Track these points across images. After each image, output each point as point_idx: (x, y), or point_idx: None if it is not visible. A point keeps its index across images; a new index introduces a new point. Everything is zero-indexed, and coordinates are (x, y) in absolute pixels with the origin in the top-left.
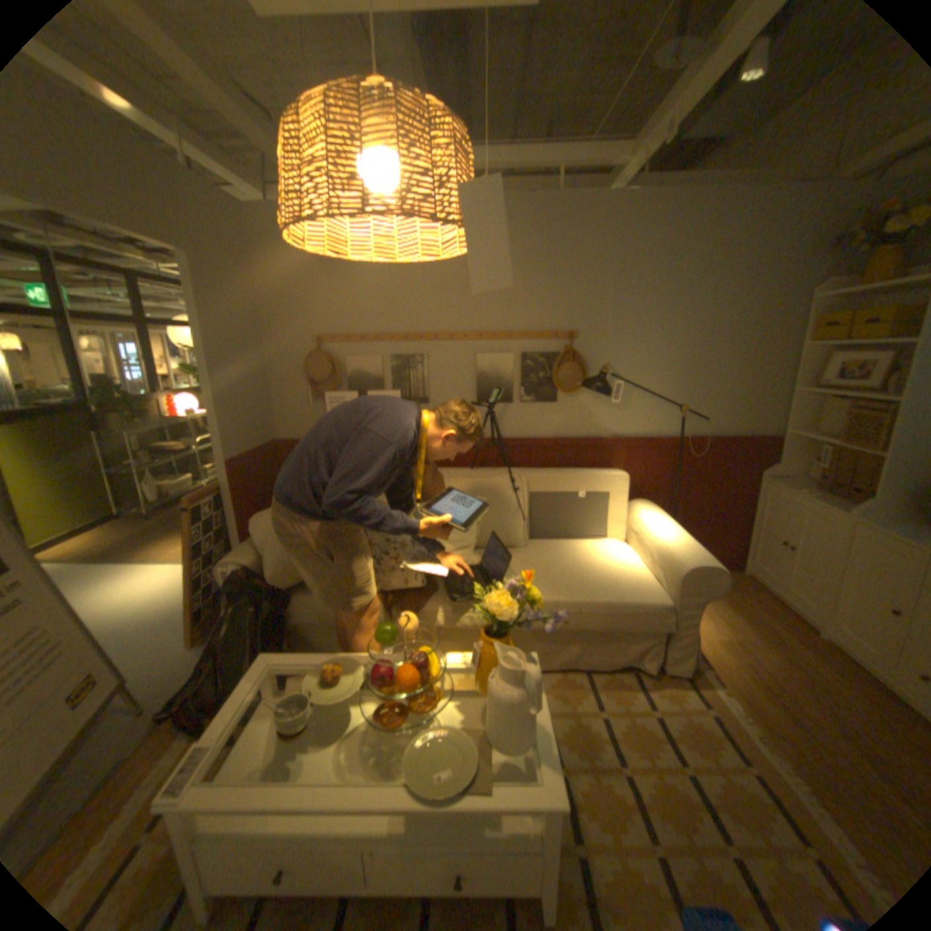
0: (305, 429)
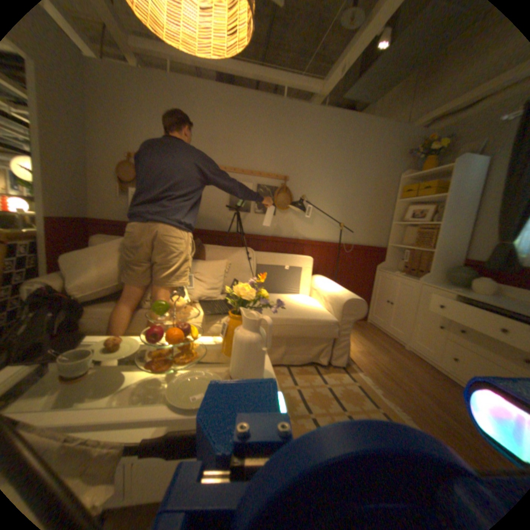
0: (111, 213)
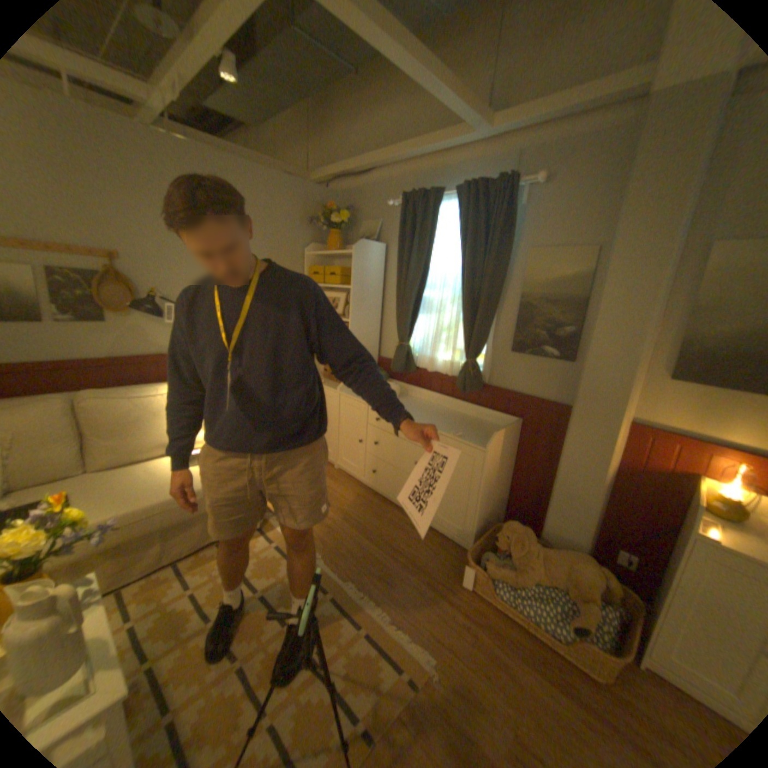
0: None
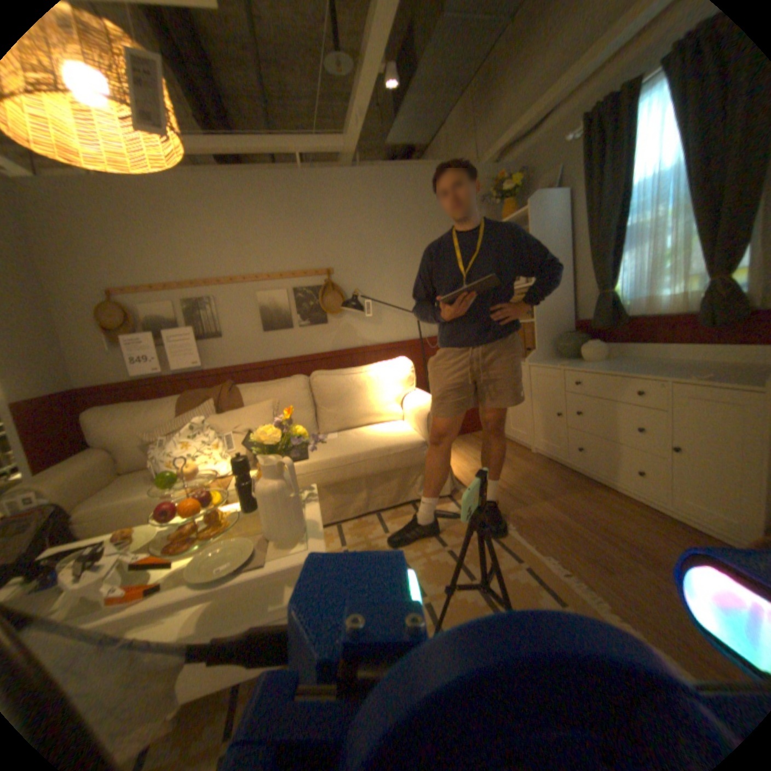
0: (104, 374)
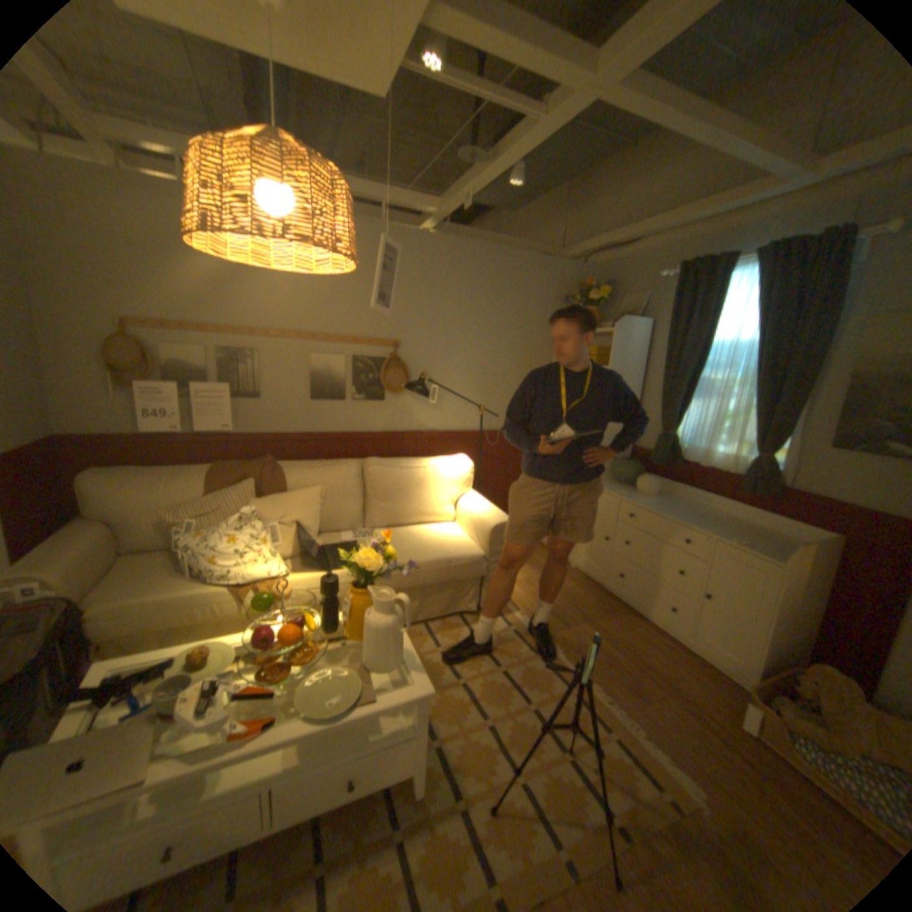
0: (98, 424)
